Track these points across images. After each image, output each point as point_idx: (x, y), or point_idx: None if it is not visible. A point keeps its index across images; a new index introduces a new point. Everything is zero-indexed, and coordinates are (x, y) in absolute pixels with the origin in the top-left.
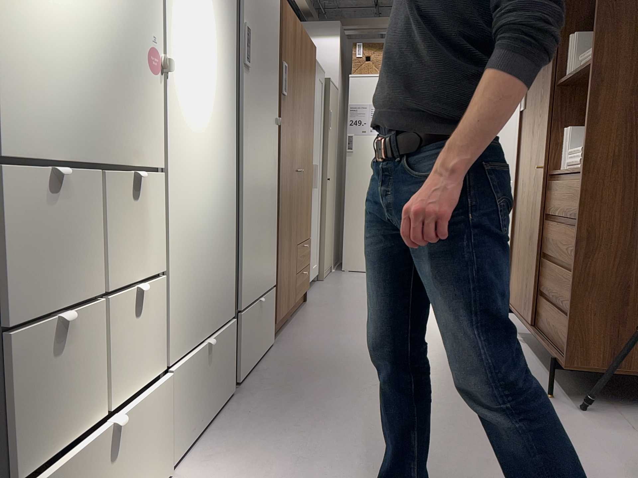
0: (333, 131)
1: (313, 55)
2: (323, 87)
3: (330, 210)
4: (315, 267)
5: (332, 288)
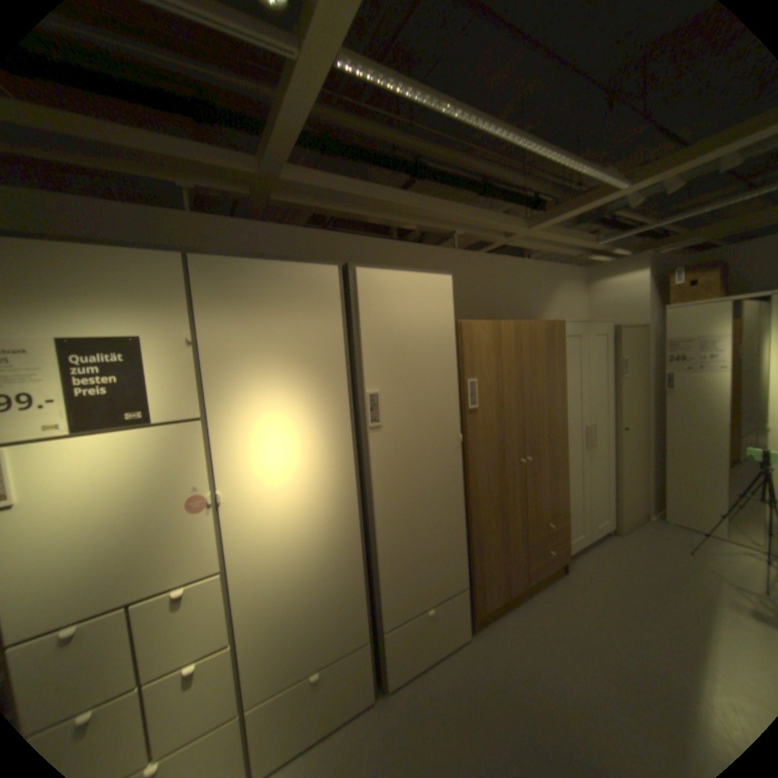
0: (638, 376)
1: (557, 333)
2: (612, 338)
3: (637, 460)
4: (607, 525)
5: (625, 556)
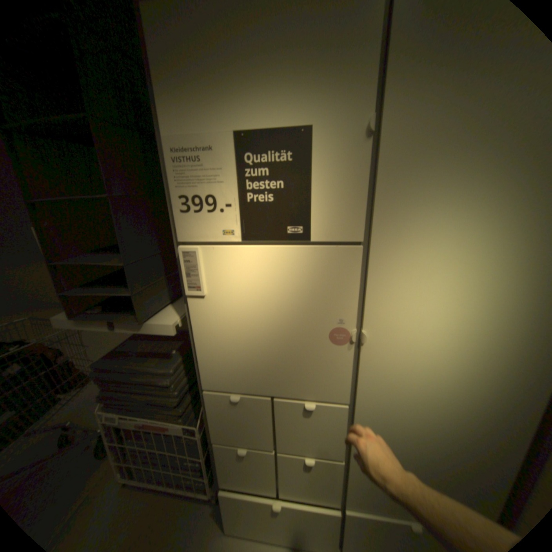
0: None
1: None
2: None
3: None
4: None
5: None
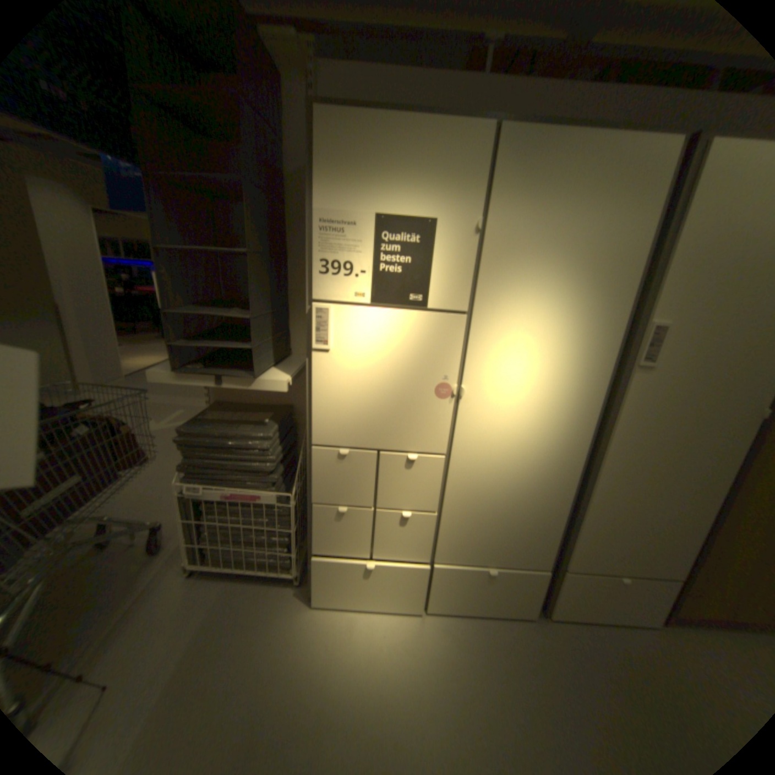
0: None
1: None
2: None
3: None
4: None
5: None
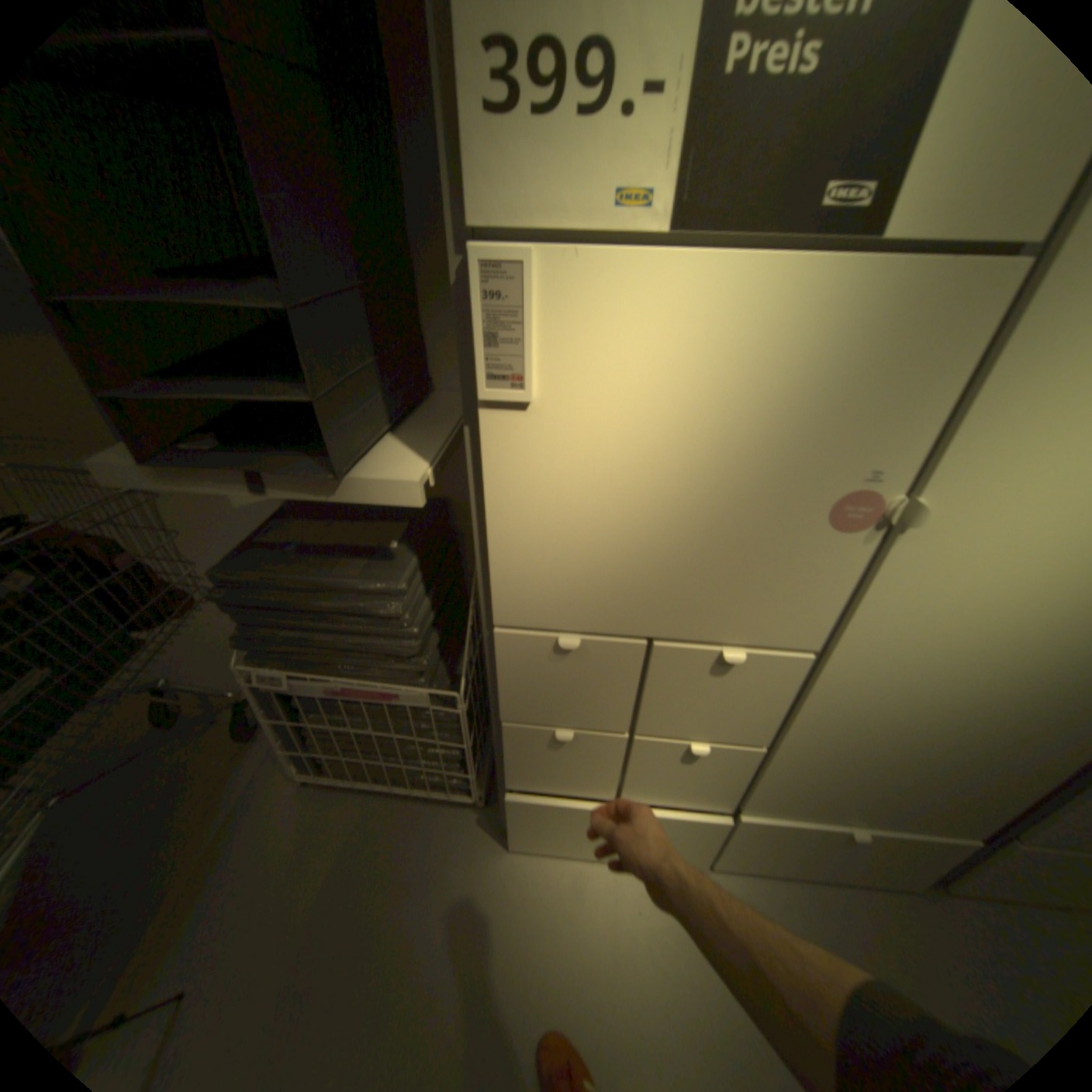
0: None
1: None
2: None
3: None
4: None
5: None
